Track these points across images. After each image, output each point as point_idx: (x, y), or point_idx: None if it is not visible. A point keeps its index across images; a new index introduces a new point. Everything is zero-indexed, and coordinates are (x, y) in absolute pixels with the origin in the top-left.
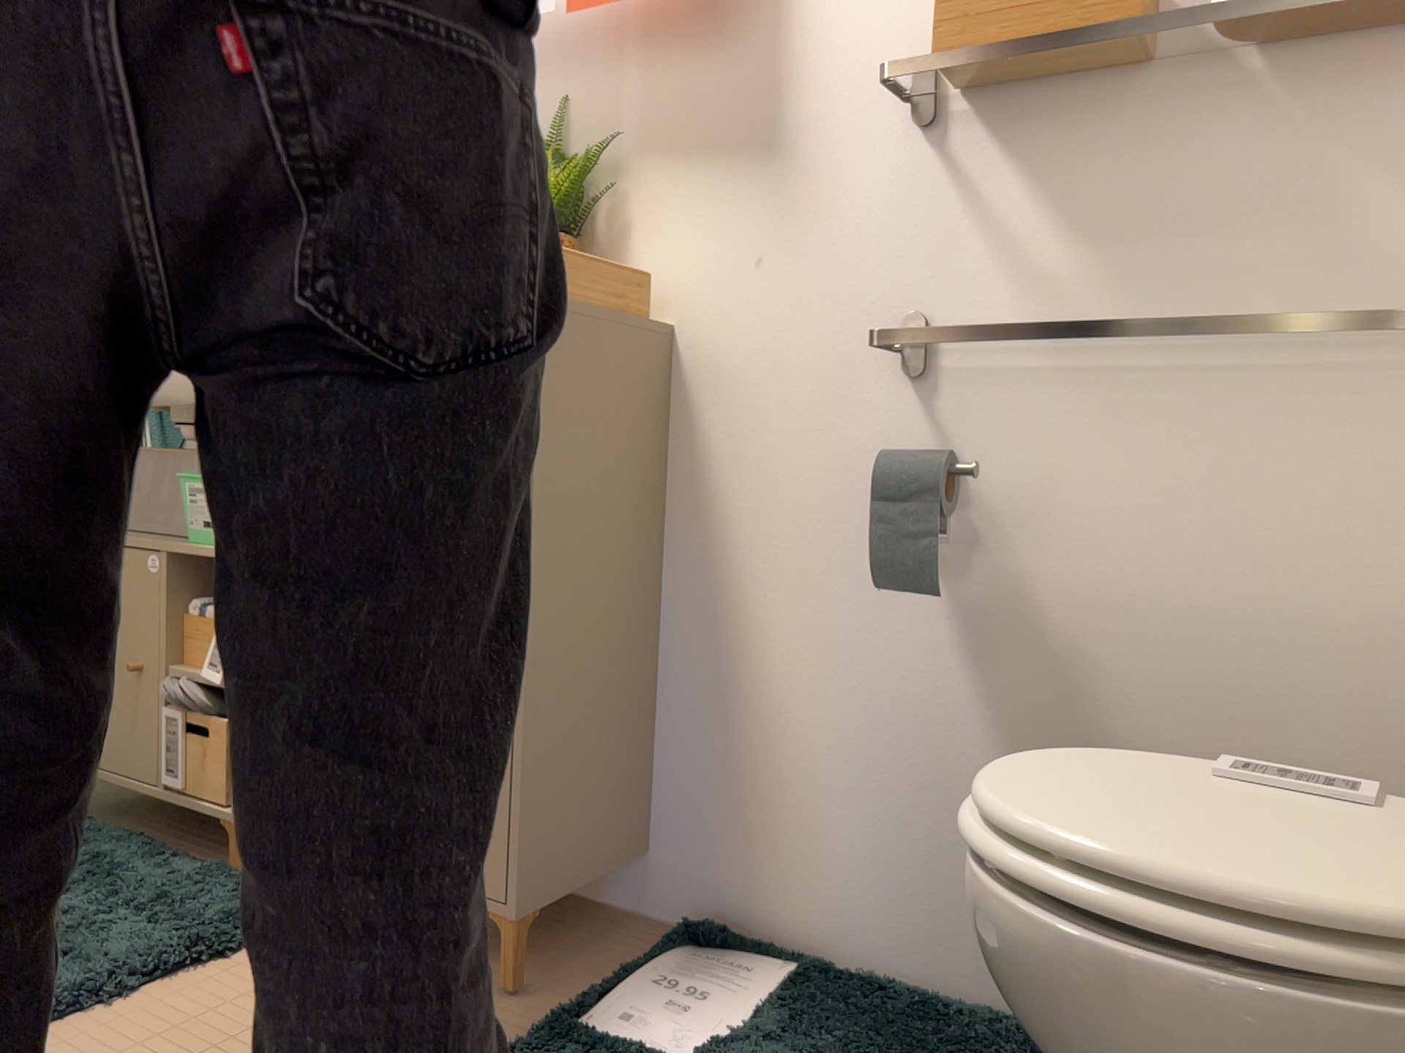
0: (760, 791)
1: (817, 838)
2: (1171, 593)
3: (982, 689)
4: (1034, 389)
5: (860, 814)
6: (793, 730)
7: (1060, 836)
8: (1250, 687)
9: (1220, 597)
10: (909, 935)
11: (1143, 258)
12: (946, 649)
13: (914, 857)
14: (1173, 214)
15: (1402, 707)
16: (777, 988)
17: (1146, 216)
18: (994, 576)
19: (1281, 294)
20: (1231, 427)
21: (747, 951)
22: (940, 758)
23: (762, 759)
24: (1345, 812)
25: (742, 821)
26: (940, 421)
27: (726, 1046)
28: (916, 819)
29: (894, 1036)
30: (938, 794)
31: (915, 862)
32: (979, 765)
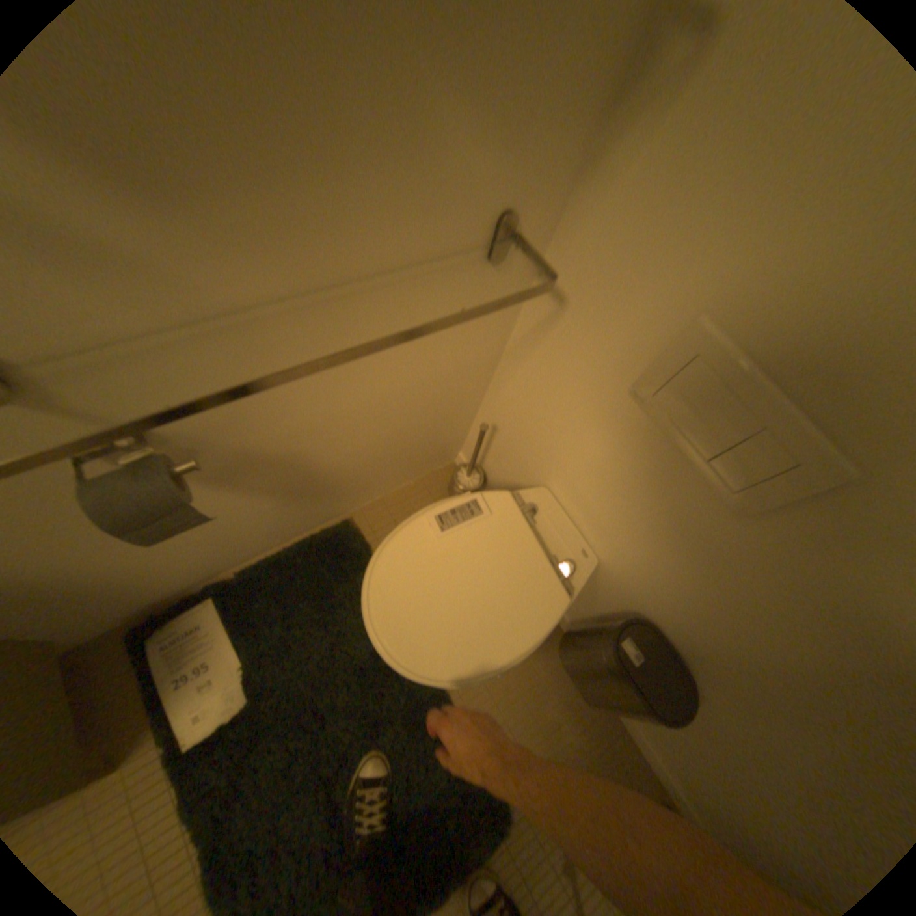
0: (112, 587)
1: (169, 569)
2: (332, 409)
3: (237, 488)
4: (174, 352)
5: (191, 551)
6: (111, 566)
7: (454, 668)
8: (376, 419)
9: (358, 399)
10: (246, 549)
11: (238, 202)
12: (201, 491)
13: (233, 539)
14: (255, 137)
15: (433, 395)
16: (219, 624)
17: (219, 142)
18: (213, 455)
19: (379, 223)
20: (354, 324)
21: (175, 615)
22: (226, 516)
23: (98, 583)
24: (484, 527)
25: (111, 596)
26: (77, 408)
27: (246, 679)
28: (227, 533)
29: (290, 599)
30: (233, 522)
31: (234, 539)
32: (251, 505)
